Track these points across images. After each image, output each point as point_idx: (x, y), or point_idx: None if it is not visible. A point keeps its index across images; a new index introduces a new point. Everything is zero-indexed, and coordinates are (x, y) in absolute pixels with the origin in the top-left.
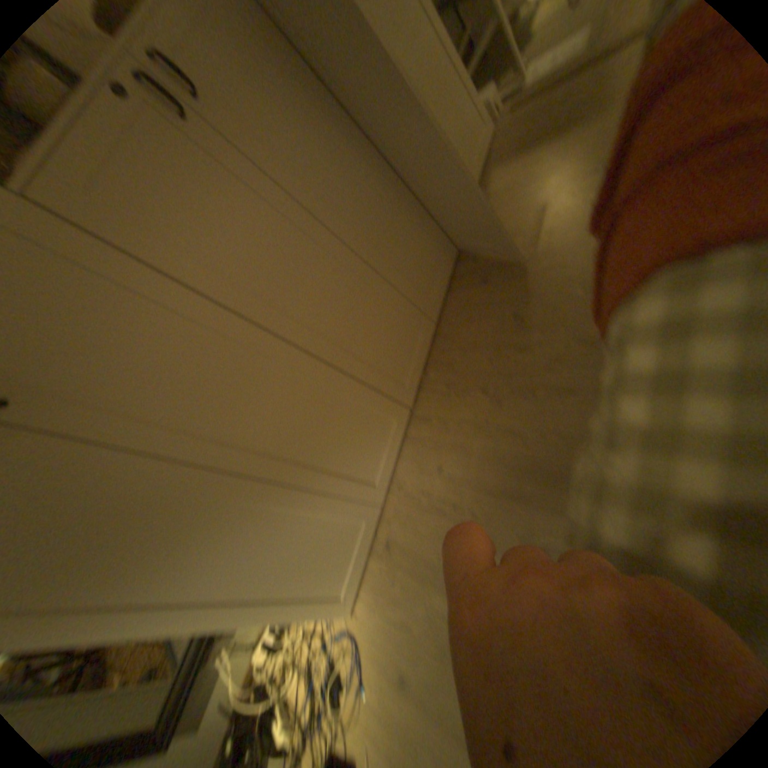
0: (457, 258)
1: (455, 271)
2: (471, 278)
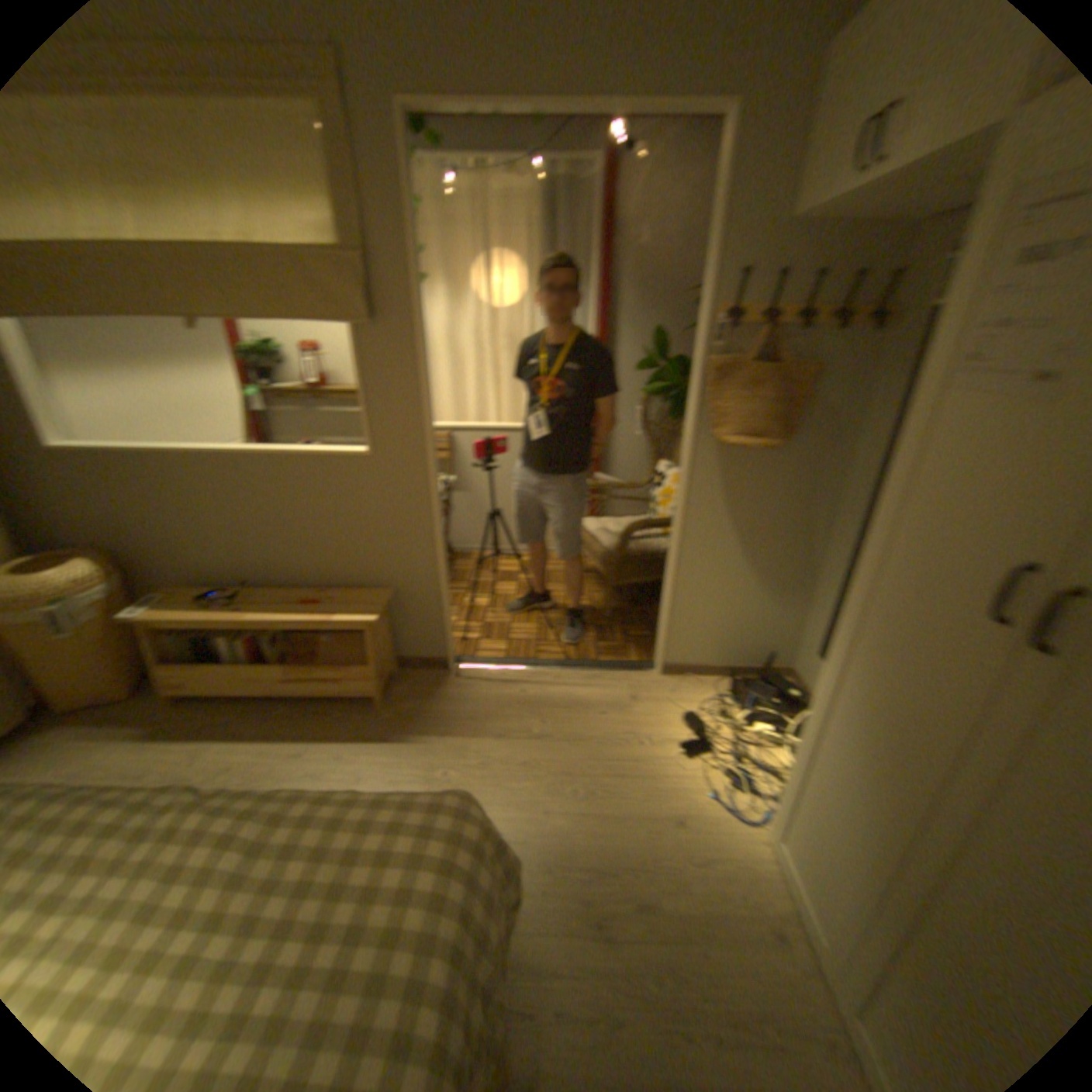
0: None
1: None
2: None
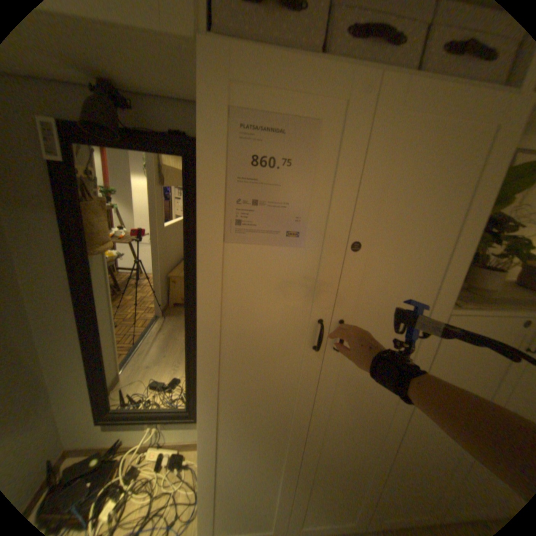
0: None
1: None
2: None
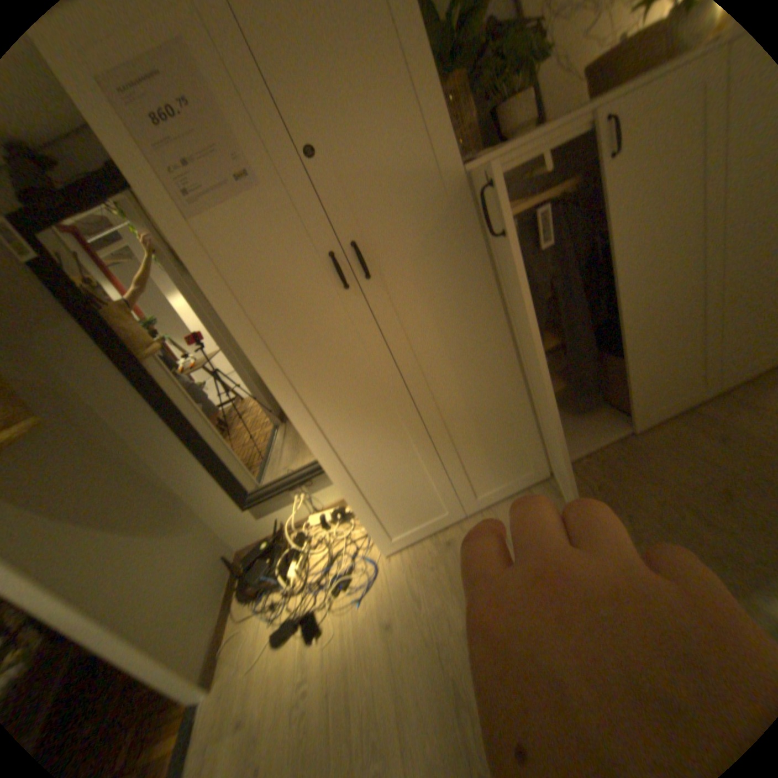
0: (710, 400)
1: (698, 409)
2: (709, 427)
